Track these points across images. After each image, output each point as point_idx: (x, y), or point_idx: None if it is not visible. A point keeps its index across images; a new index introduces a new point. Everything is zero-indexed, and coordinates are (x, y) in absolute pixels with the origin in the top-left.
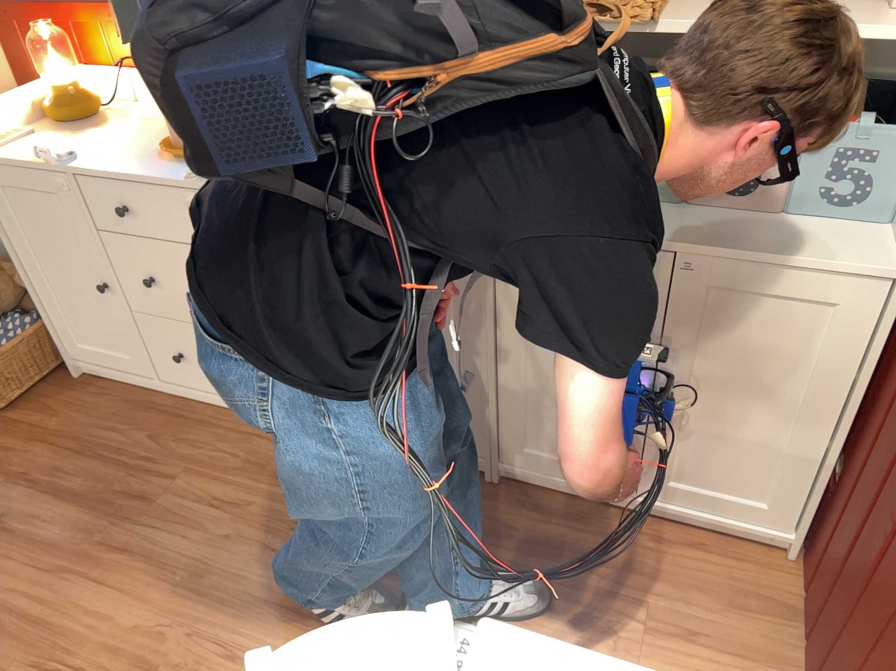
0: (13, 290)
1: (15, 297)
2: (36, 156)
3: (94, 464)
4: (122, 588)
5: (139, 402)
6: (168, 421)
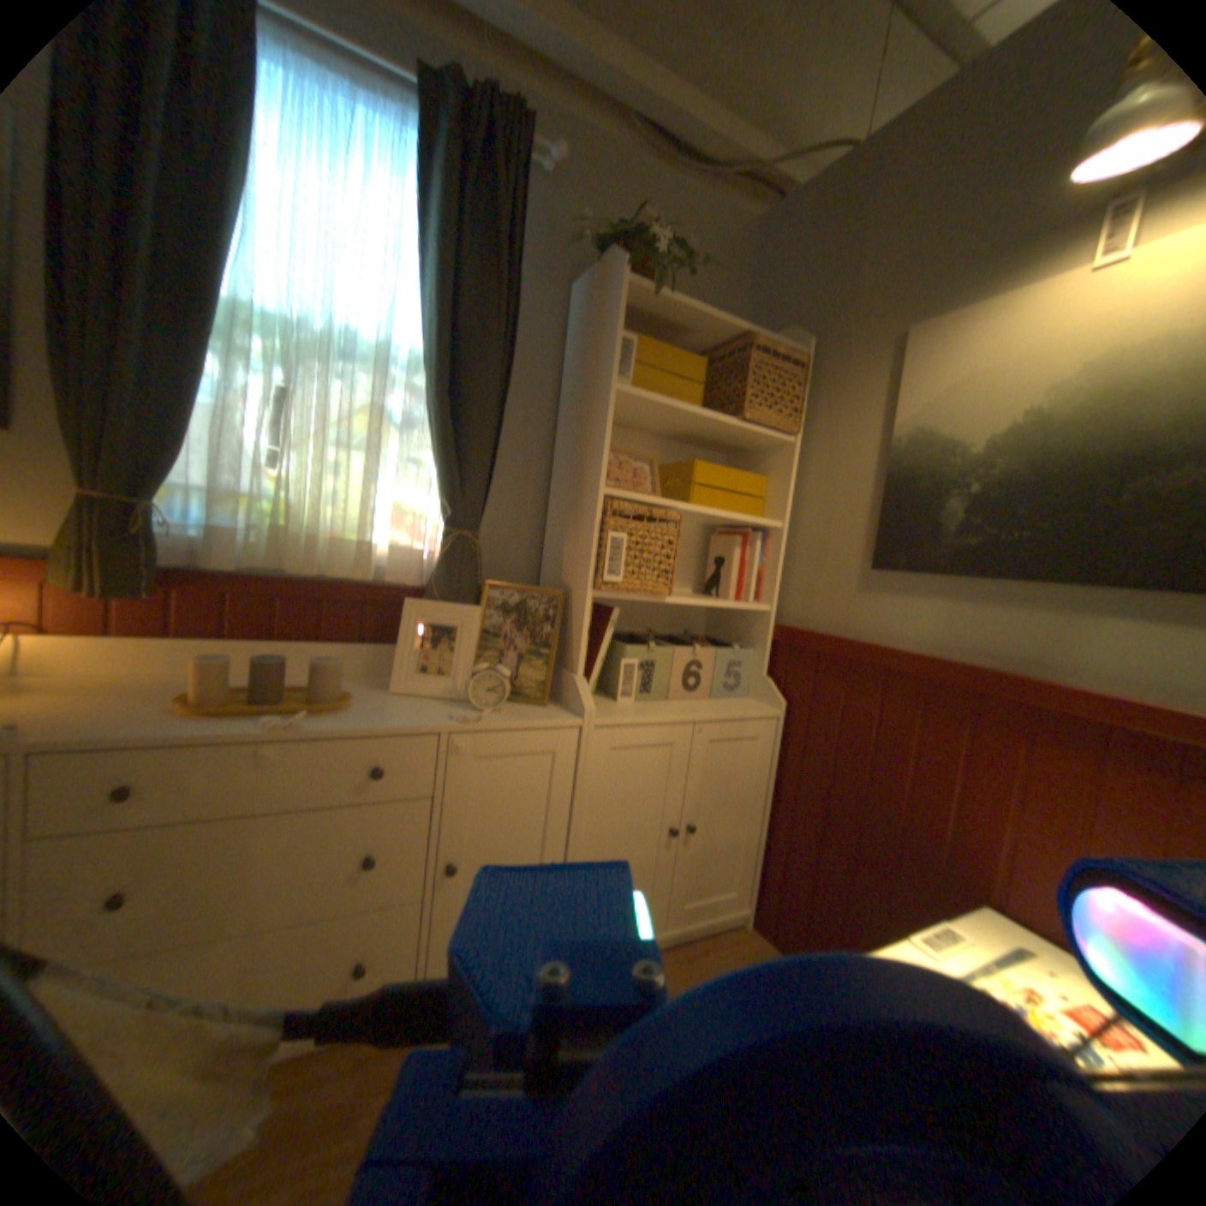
0: None
1: None
2: None
3: None
4: None
5: None
6: None
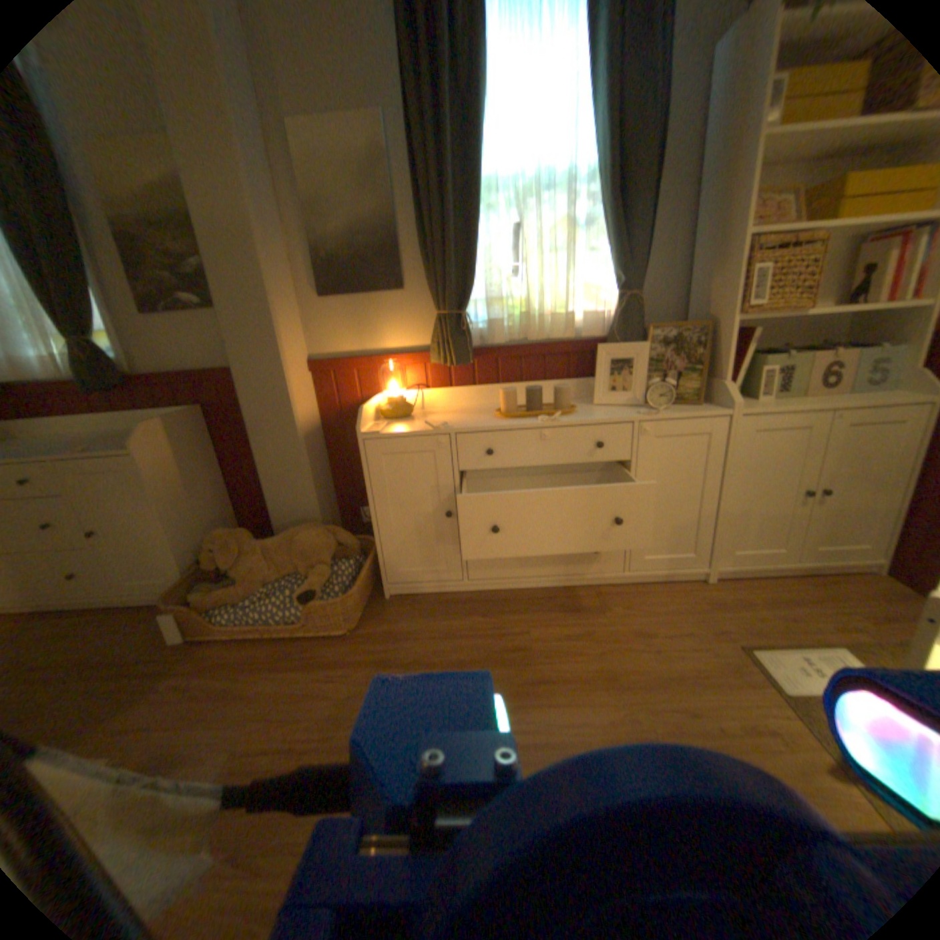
0: (330, 542)
1: (331, 548)
2: (401, 429)
3: (455, 646)
4: (571, 711)
5: (444, 603)
6: (480, 608)
